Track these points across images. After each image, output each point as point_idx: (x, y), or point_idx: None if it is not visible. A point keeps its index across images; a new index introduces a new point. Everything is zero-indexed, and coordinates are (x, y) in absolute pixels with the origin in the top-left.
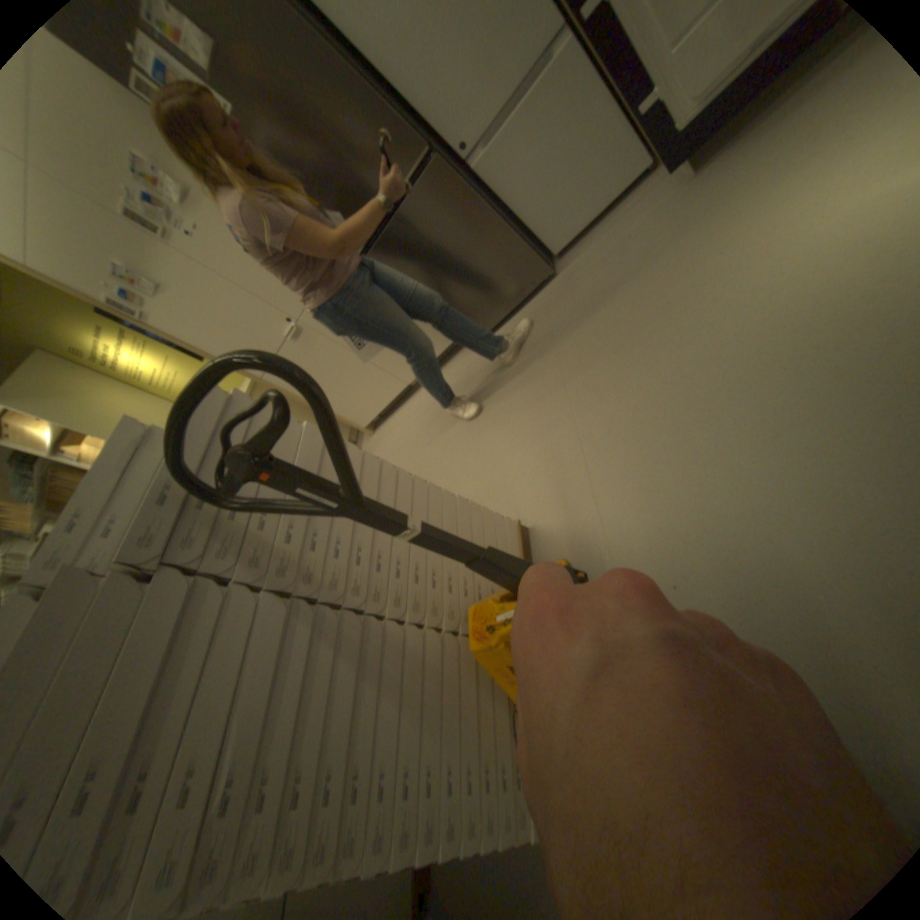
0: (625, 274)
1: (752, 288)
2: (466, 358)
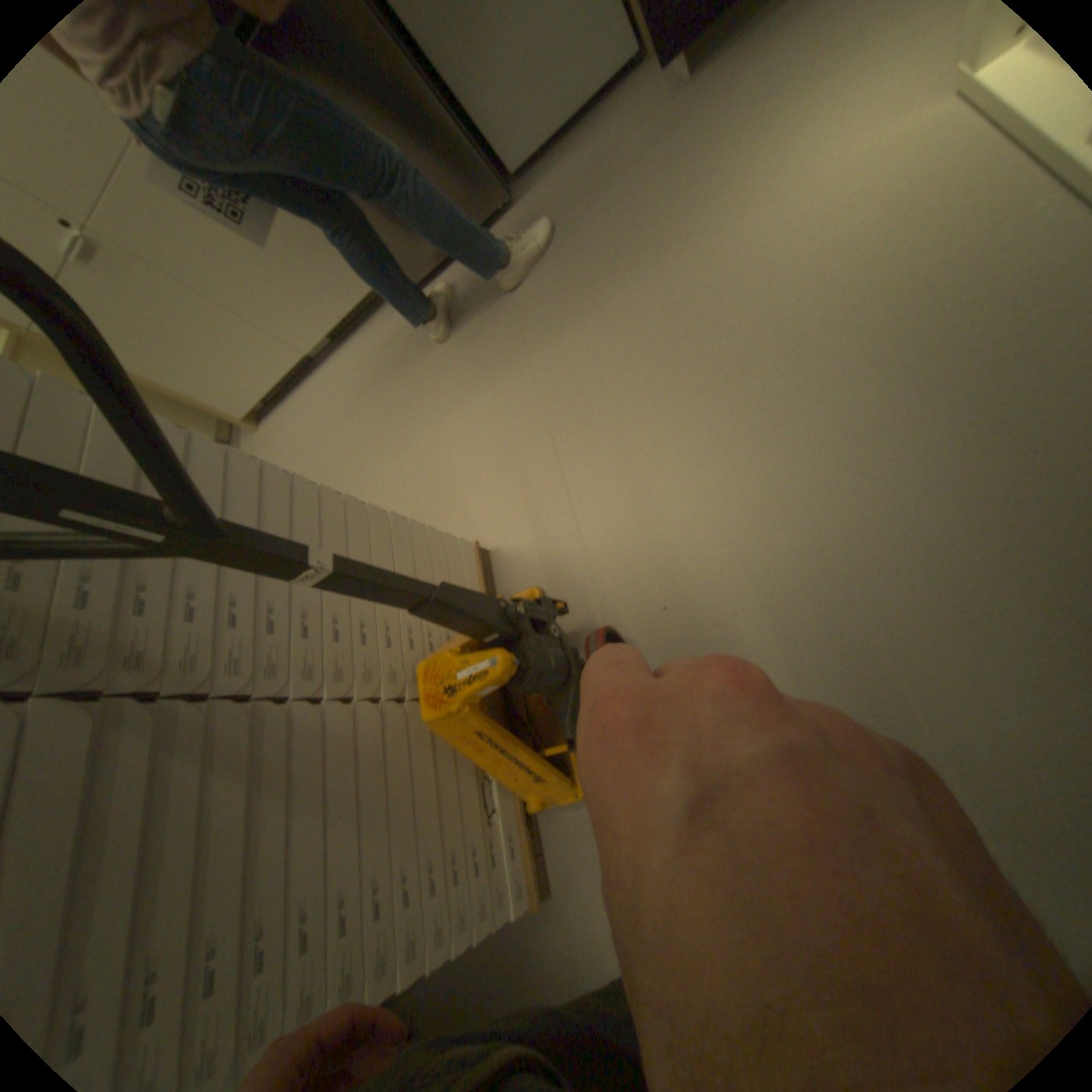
0: (604, 211)
1: (753, 242)
2: (390, 320)
